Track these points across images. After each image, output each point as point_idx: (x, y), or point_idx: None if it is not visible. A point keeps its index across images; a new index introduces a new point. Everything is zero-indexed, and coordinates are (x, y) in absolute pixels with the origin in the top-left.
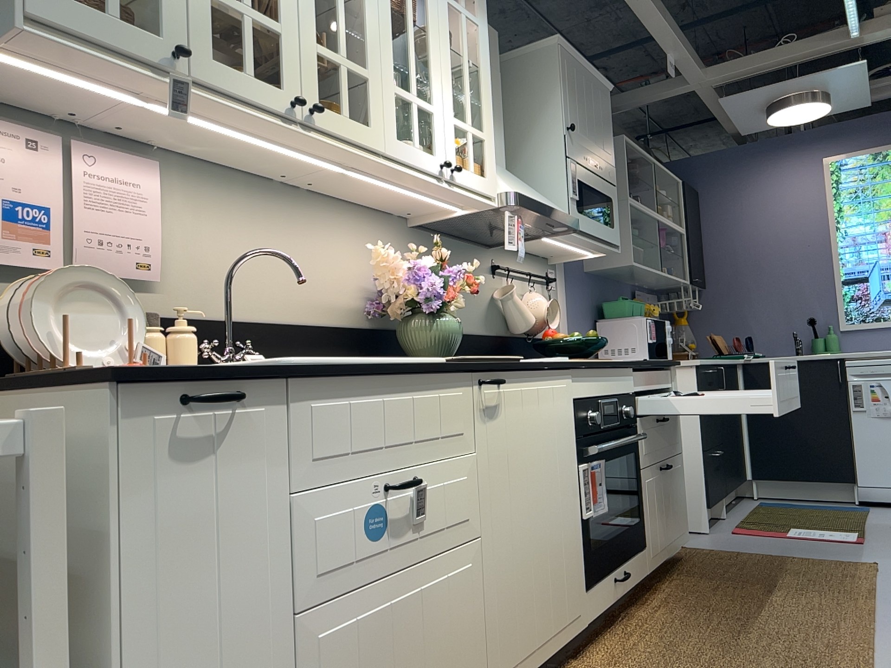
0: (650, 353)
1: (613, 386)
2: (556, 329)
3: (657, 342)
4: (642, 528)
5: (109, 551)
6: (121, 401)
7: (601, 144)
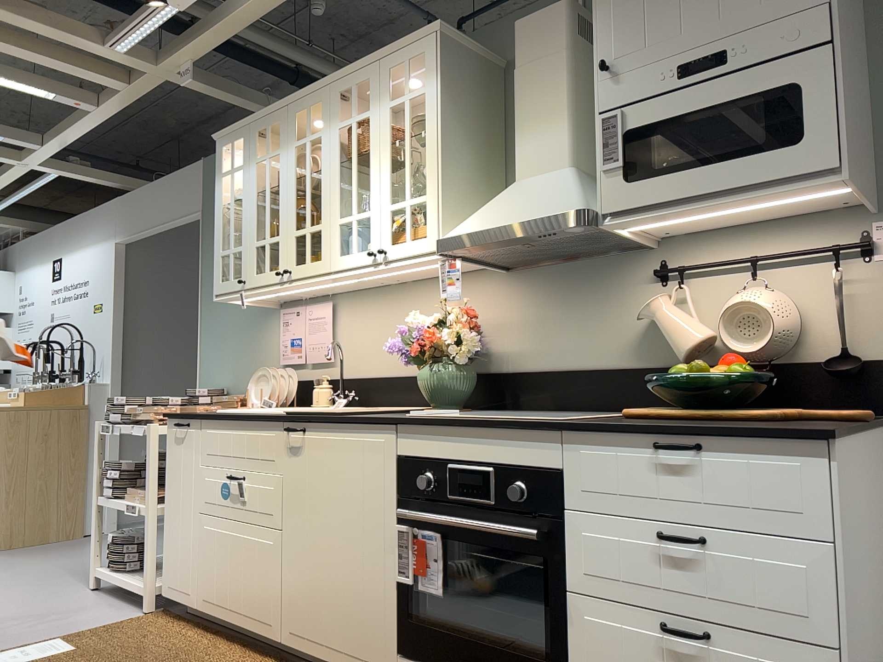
0: None
1: (486, 453)
2: None
3: None
4: None
5: (166, 466)
6: (169, 423)
7: (740, 3)
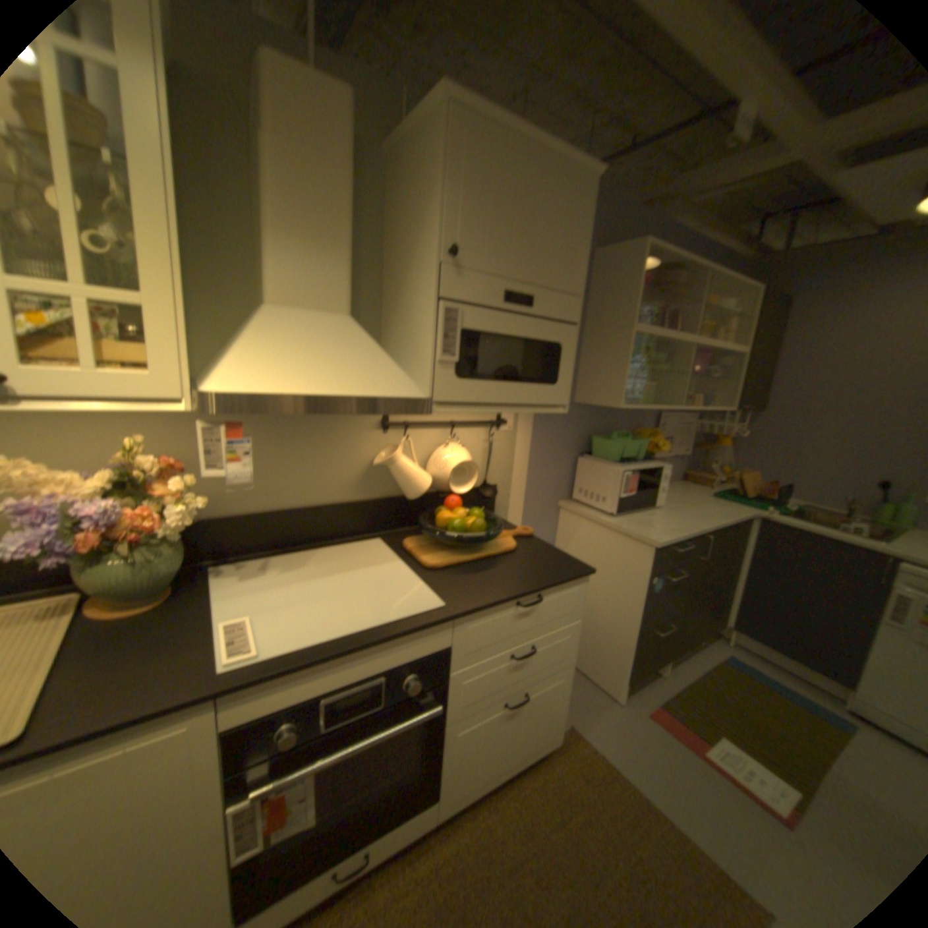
0: (619, 508)
1: (374, 665)
2: (501, 472)
3: (636, 494)
4: (432, 788)
5: None
6: None
7: (549, 262)
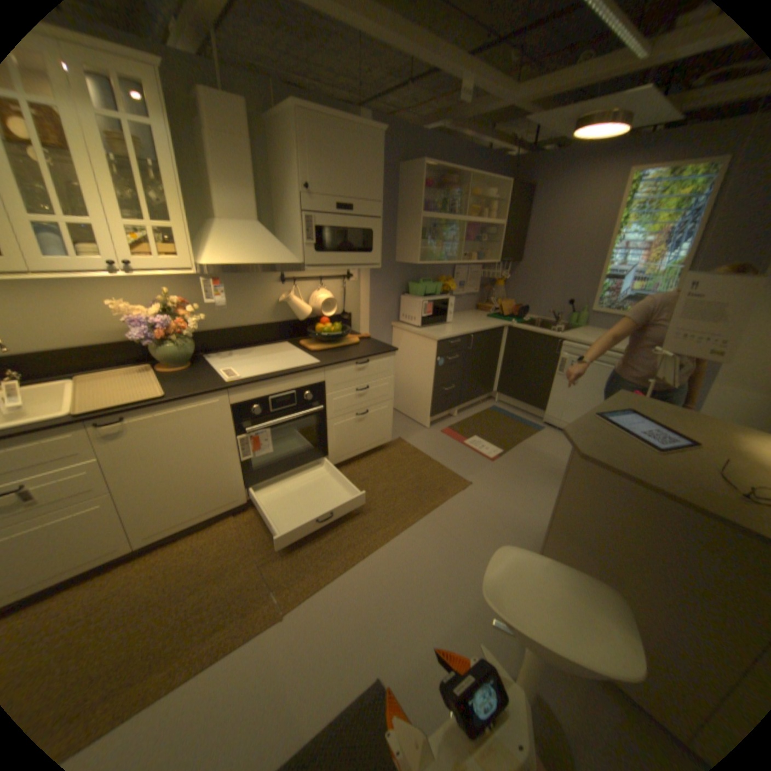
0: (422, 323)
1: (290, 386)
2: (353, 306)
3: (431, 315)
4: (324, 448)
5: None
6: None
7: (359, 186)
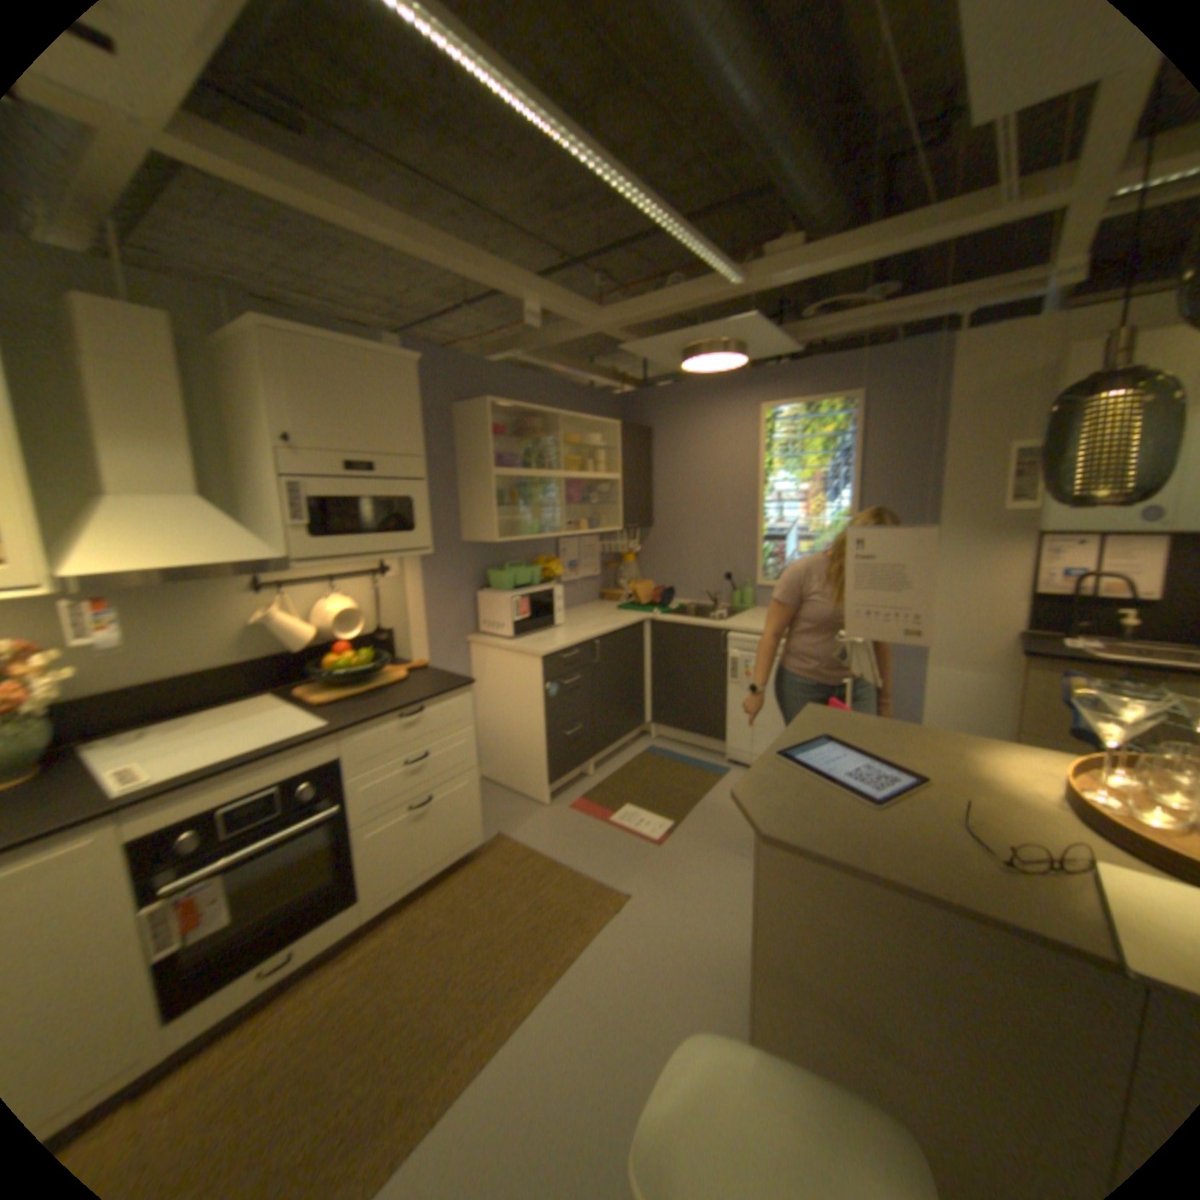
0: (514, 632)
1: (261, 782)
2: (393, 618)
3: (528, 617)
4: (345, 892)
5: None
6: None
7: (381, 436)
